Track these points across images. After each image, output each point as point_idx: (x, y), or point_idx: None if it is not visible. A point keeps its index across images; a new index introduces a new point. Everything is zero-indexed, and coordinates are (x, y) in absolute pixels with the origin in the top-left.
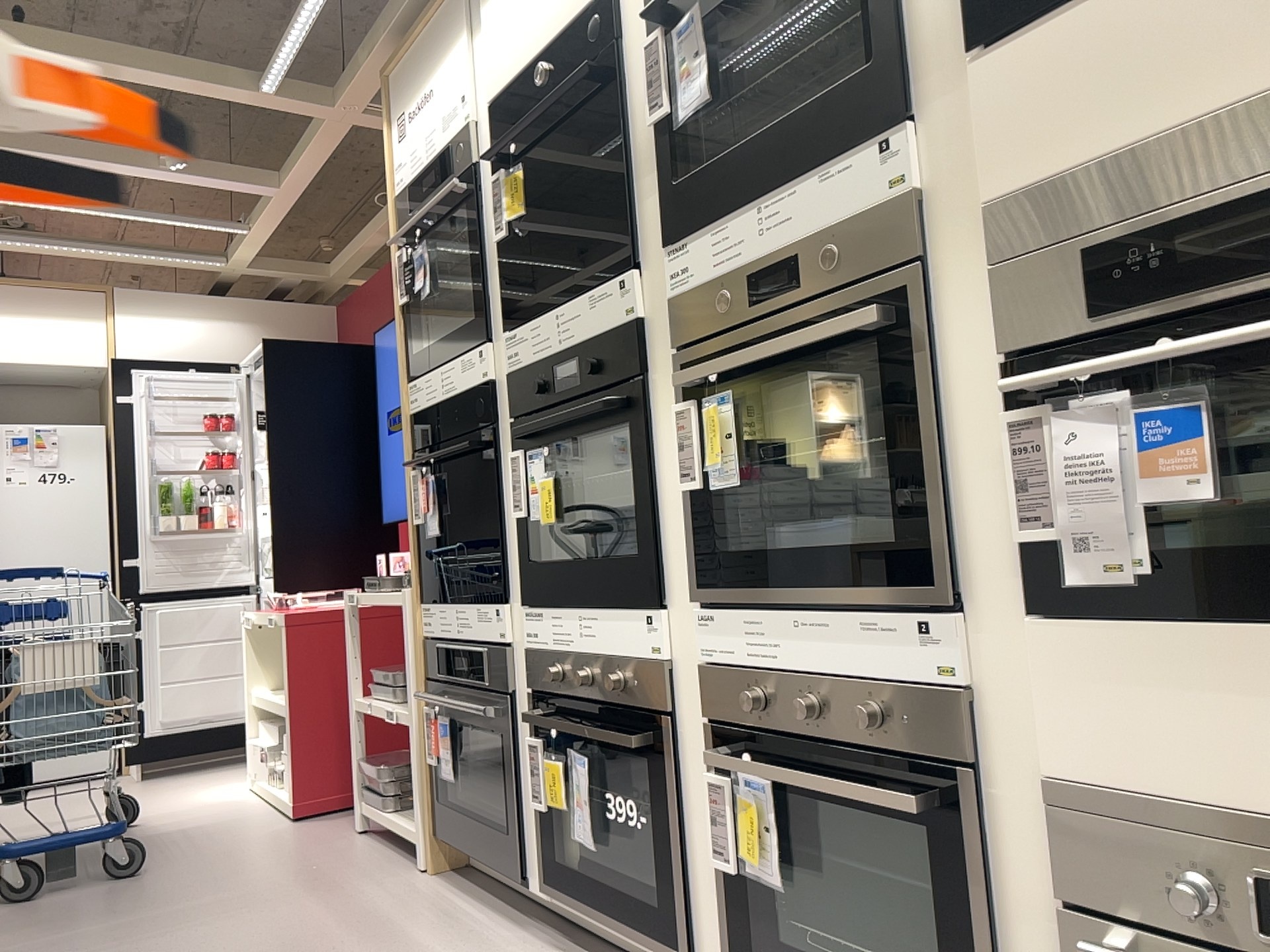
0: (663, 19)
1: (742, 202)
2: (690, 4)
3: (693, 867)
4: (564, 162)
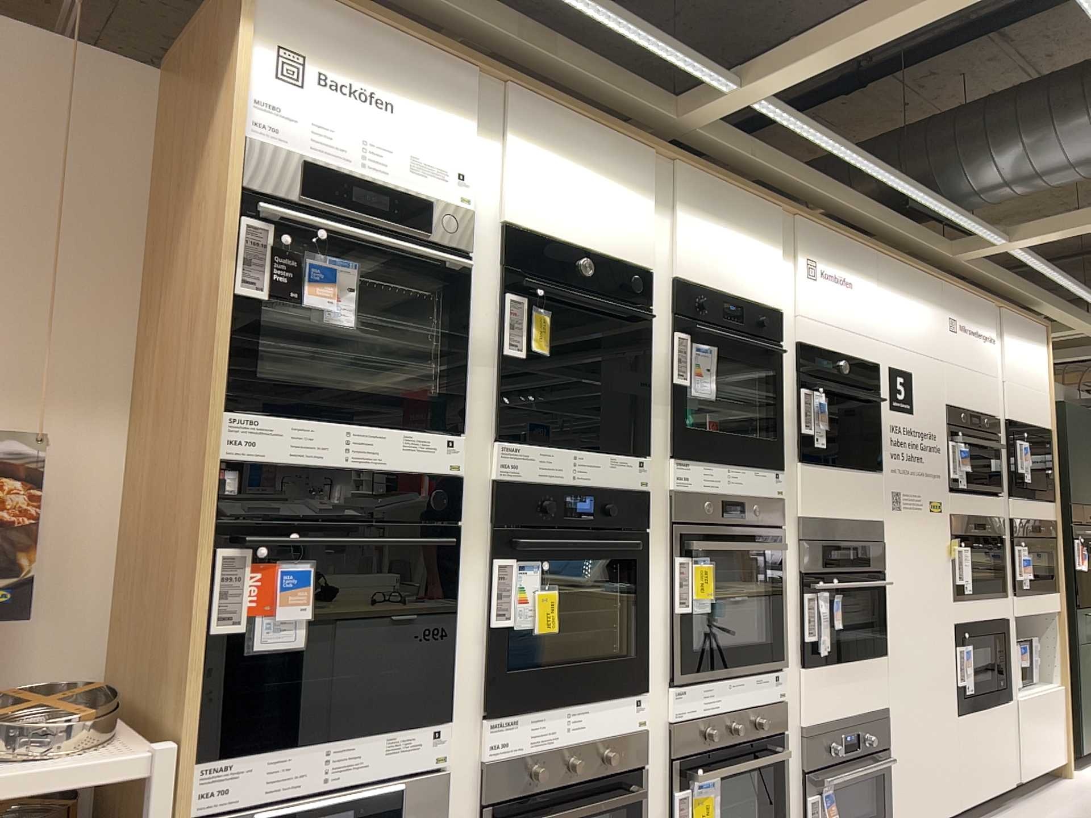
0: (691, 338)
1: (715, 460)
2: (699, 342)
3: None
4: (568, 336)
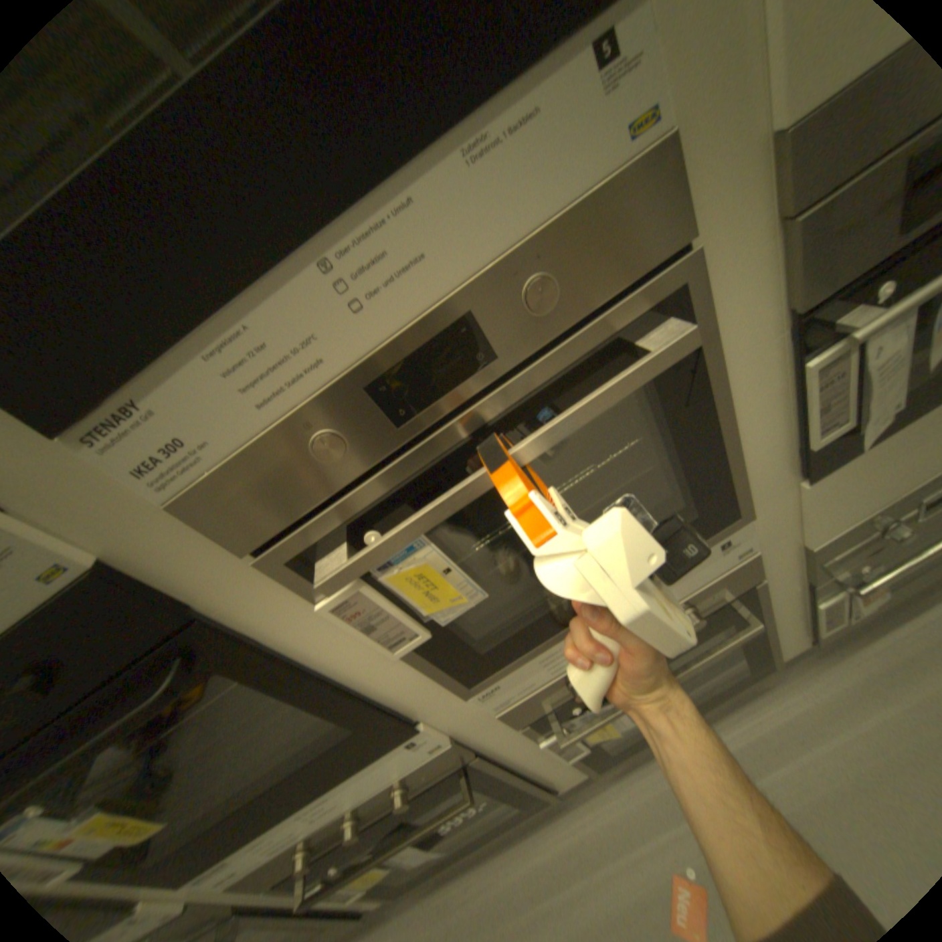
0: None
1: (259, 256)
2: None
3: (531, 777)
4: None
